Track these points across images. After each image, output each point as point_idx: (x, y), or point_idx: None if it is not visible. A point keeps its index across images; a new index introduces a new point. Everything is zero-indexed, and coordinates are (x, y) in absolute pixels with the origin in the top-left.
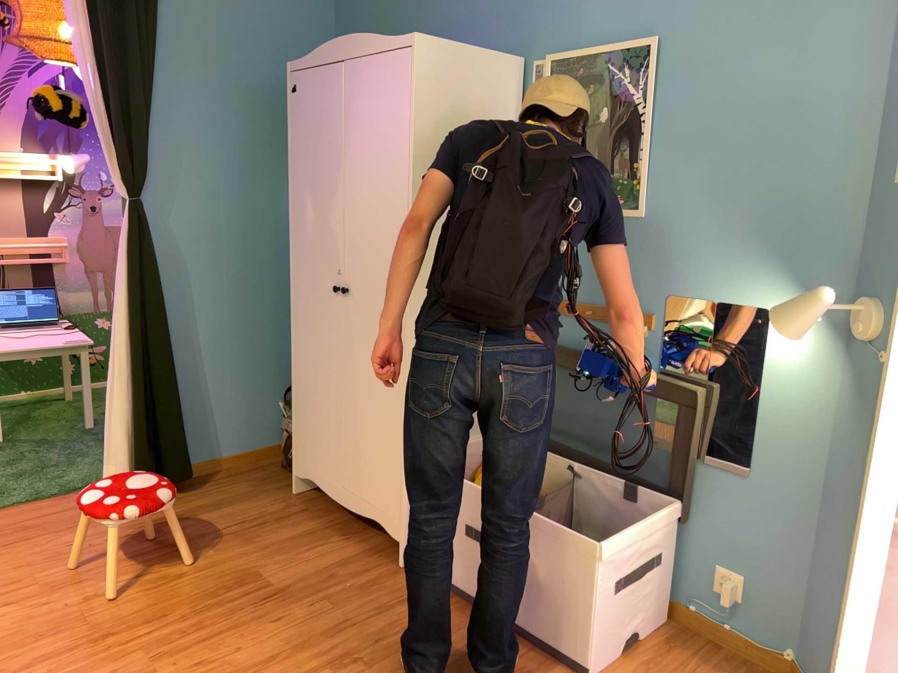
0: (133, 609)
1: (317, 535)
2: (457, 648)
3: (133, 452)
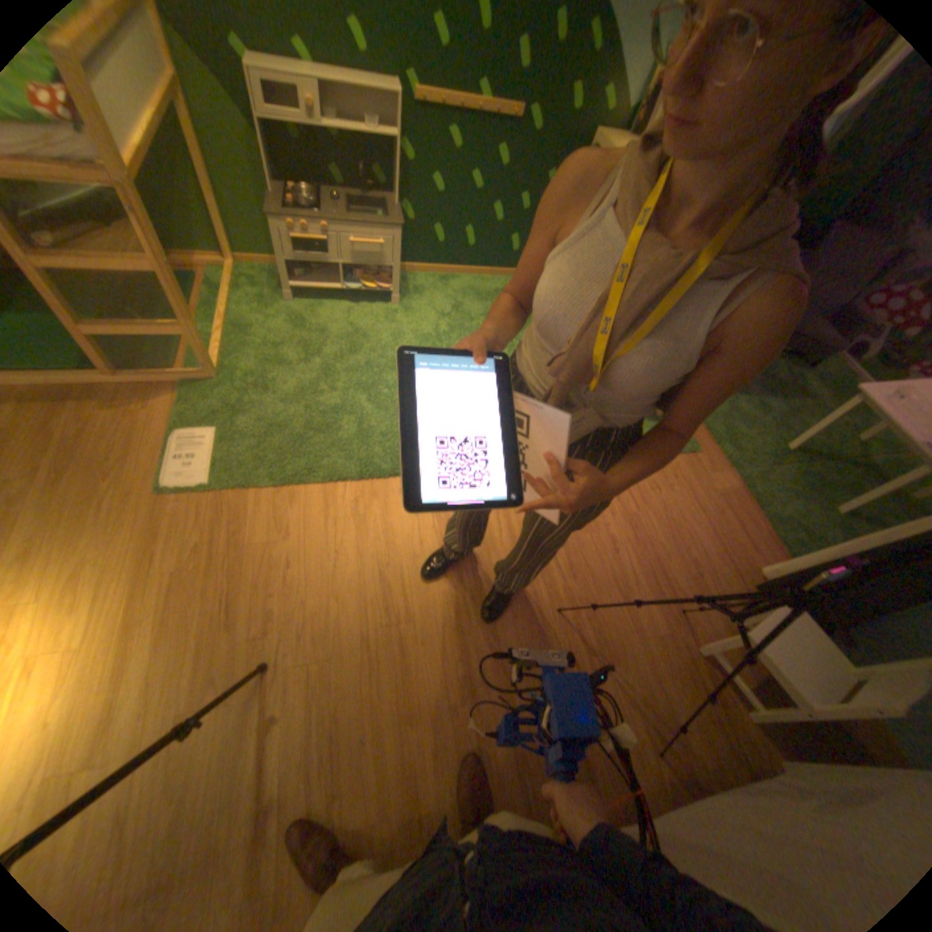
0: (589, 565)
1: (673, 759)
2: (429, 818)
3: (790, 575)
